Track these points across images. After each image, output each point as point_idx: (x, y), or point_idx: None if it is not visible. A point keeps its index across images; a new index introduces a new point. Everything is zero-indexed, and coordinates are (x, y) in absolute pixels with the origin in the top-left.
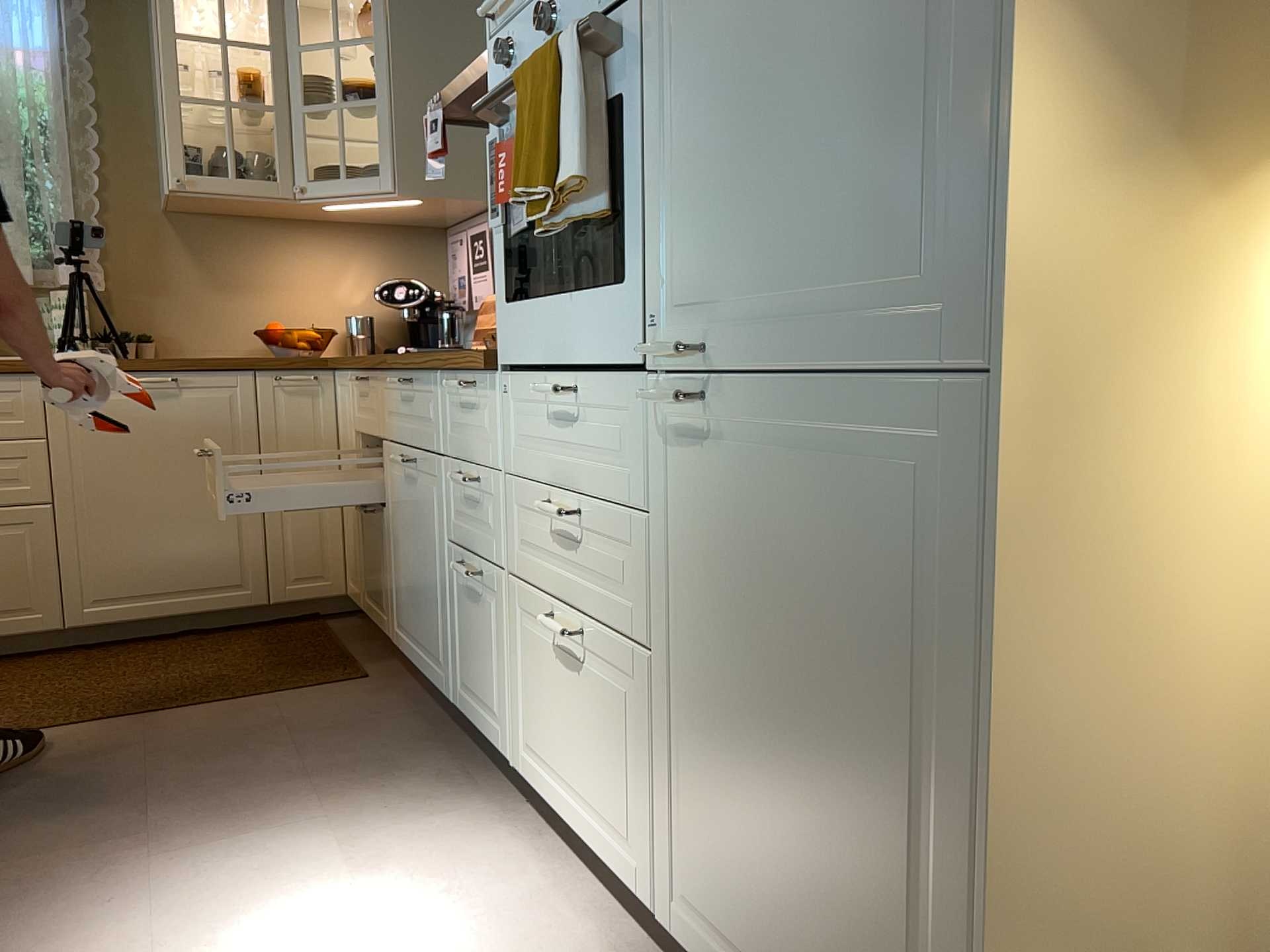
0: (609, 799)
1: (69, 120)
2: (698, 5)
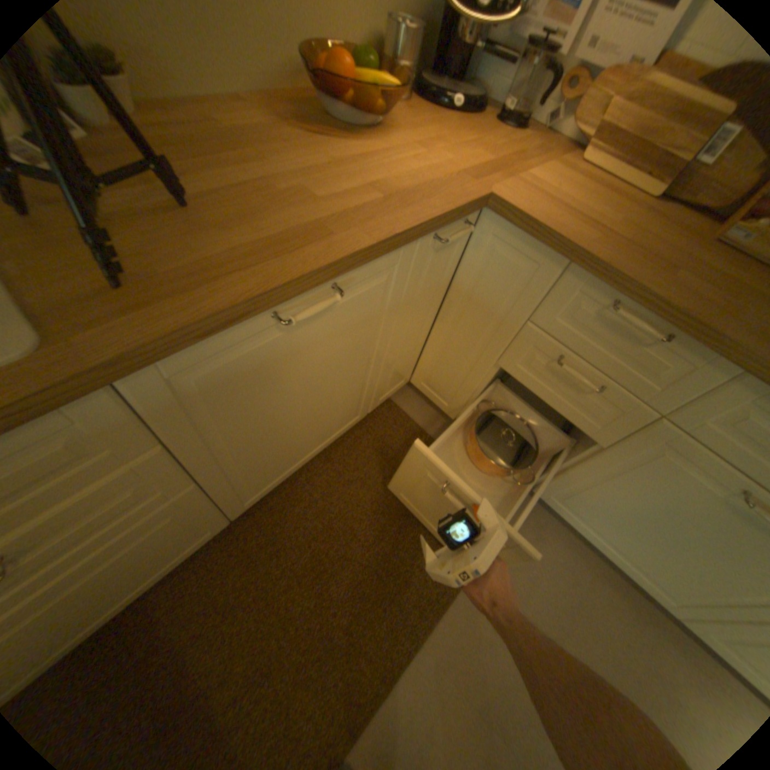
0: None
1: None
2: None
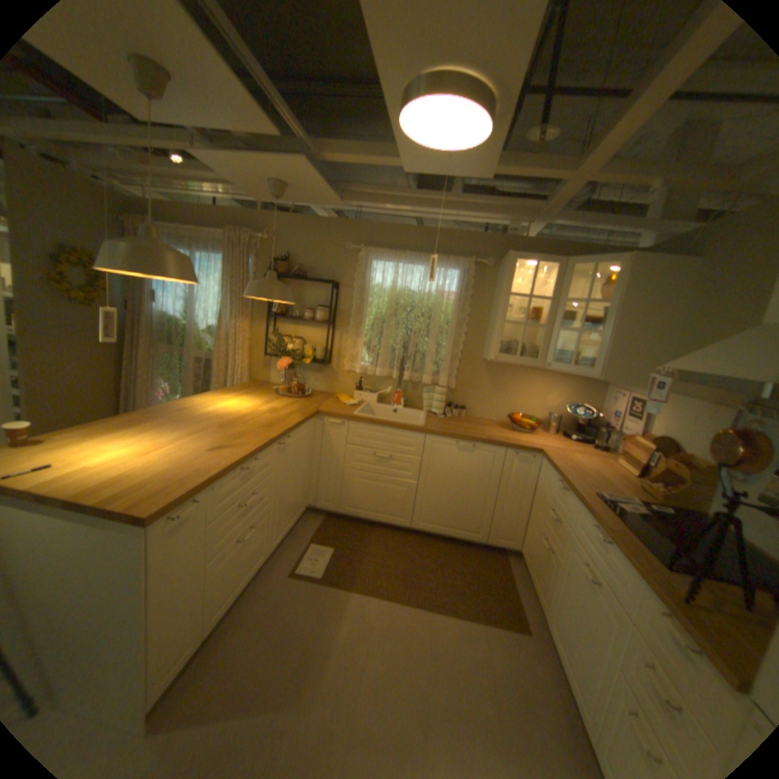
0: None
1: (457, 319)
2: None
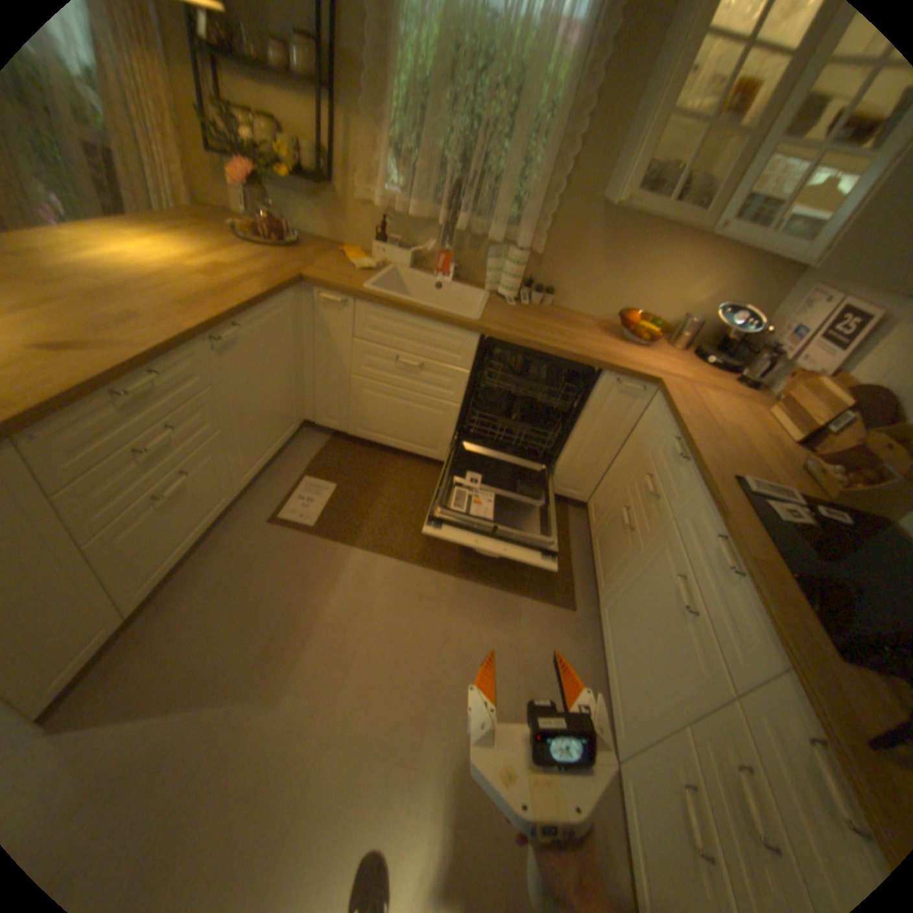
0: None
1: (575, 100)
2: None
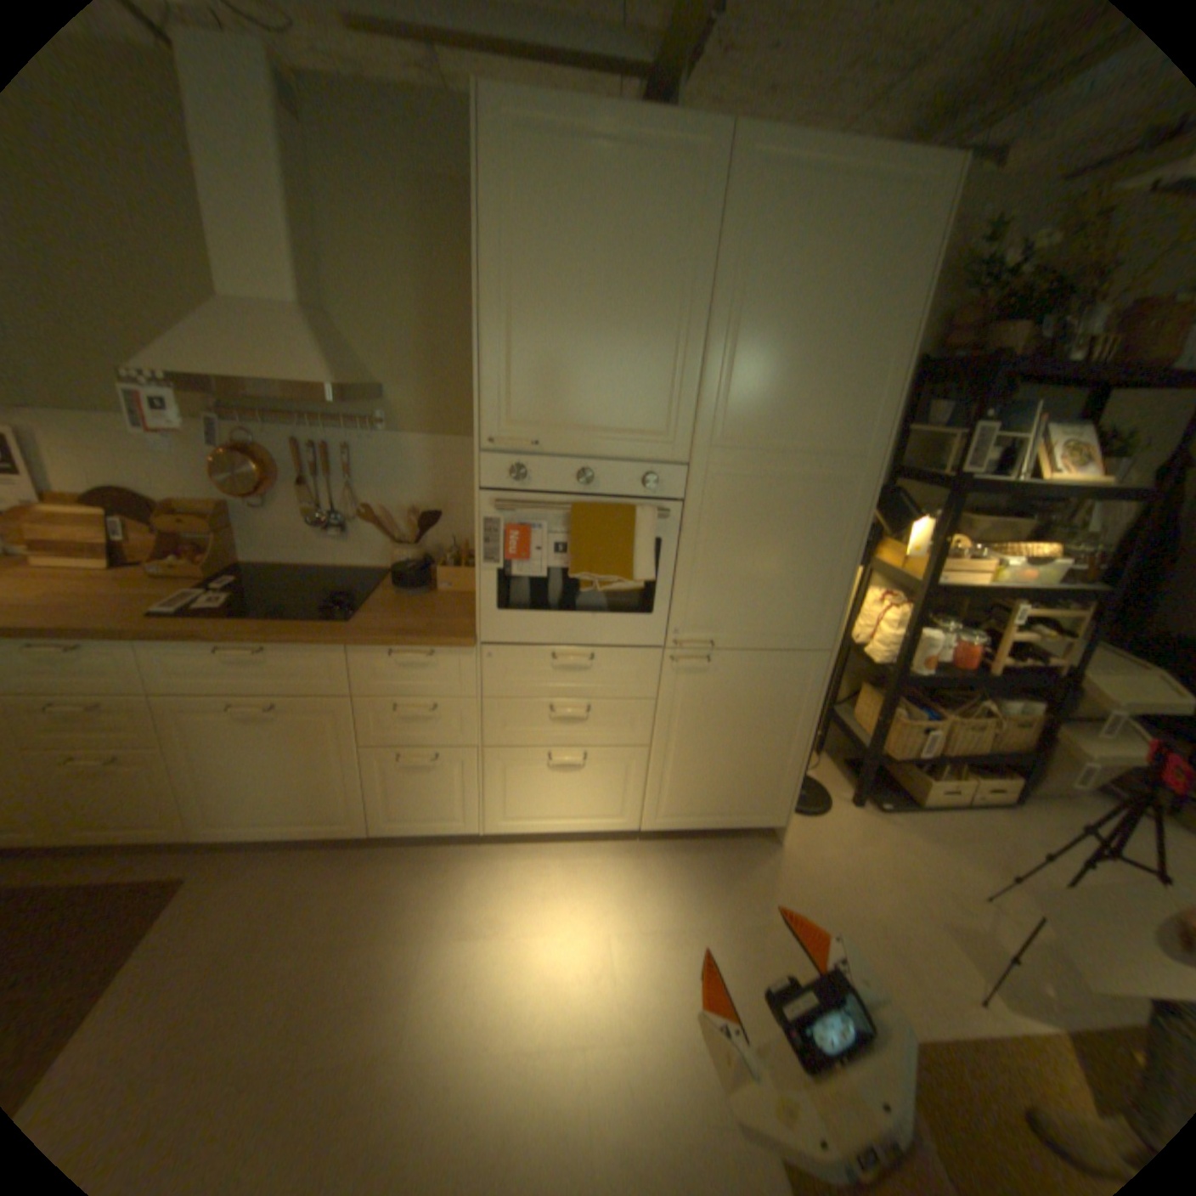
0: (598, 807)
1: None
2: (719, 524)
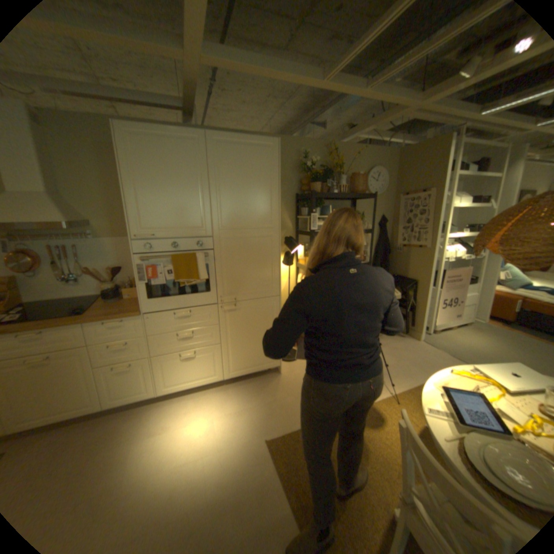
0: (204, 373)
1: None
2: (228, 256)
